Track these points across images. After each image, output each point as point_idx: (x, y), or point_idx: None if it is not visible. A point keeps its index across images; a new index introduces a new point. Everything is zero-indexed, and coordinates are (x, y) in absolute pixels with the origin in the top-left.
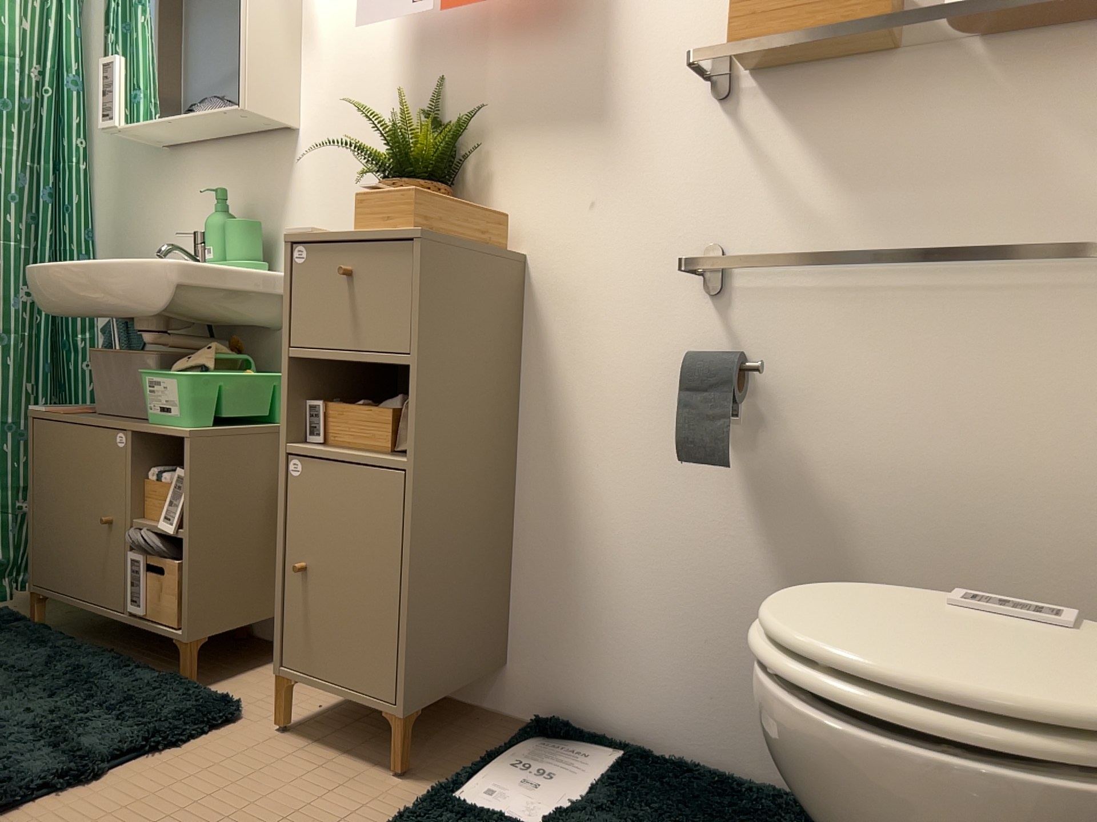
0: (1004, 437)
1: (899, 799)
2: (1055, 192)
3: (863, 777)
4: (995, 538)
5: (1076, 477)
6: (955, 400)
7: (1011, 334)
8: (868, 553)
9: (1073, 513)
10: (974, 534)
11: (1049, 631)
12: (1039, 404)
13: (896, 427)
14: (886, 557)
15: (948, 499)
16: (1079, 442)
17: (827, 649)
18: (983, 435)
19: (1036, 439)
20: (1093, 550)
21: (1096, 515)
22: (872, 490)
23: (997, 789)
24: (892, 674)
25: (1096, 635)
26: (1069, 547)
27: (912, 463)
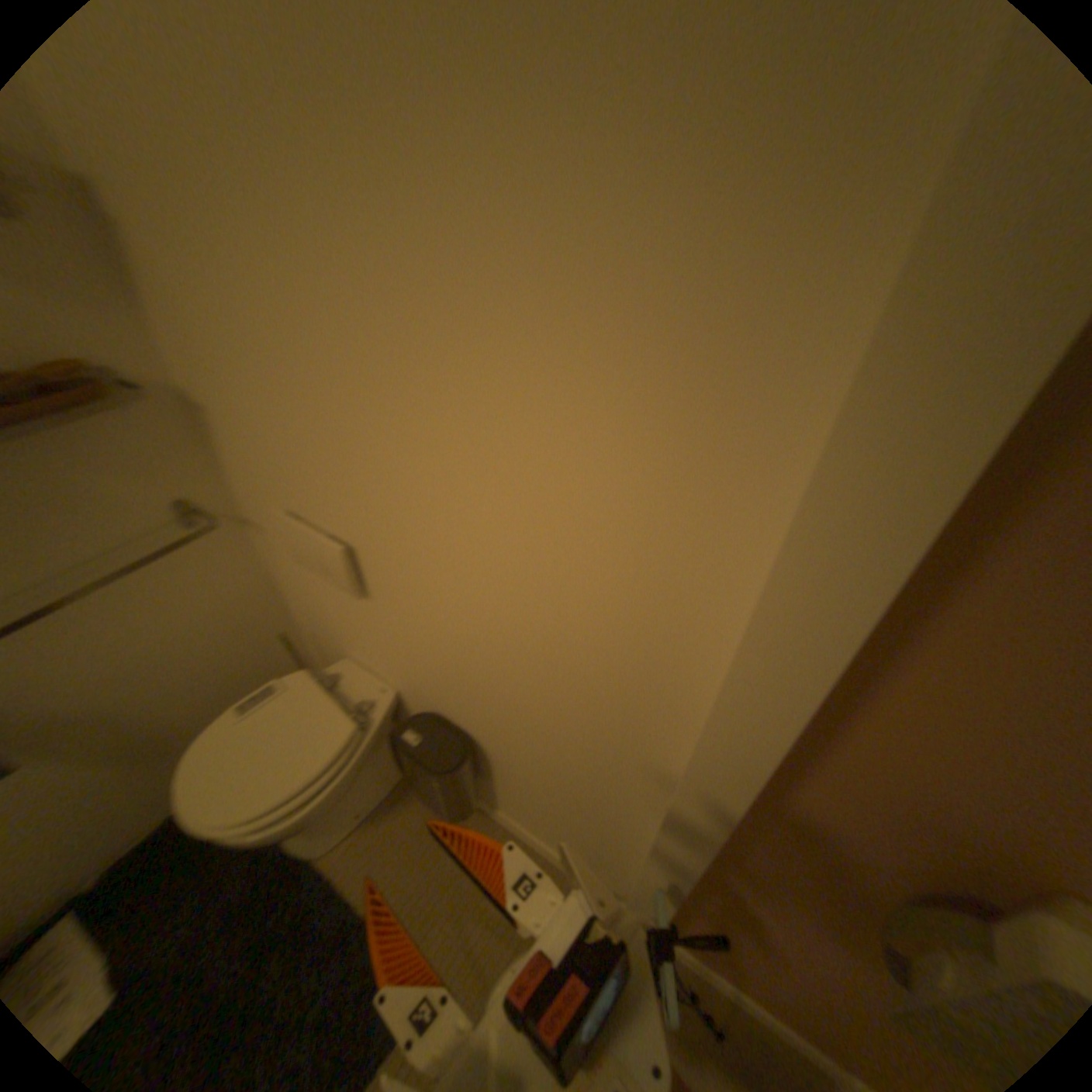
0: (155, 624)
1: (312, 816)
2: (94, 507)
3: (298, 826)
4: (182, 660)
5: (200, 615)
6: (115, 628)
7: (123, 583)
8: (123, 716)
9: (207, 627)
10: (172, 666)
11: (275, 706)
12: (162, 601)
13: (89, 662)
14: (134, 709)
15: (148, 665)
16: (191, 603)
17: (248, 815)
18: (144, 631)
19: (172, 614)
20: (224, 632)
21: (217, 621)
22: (101, 695)
23: (335, 785)
24: (282, 796)
25: (286, 690)
26: (215, 638)
27: (114, 668)
